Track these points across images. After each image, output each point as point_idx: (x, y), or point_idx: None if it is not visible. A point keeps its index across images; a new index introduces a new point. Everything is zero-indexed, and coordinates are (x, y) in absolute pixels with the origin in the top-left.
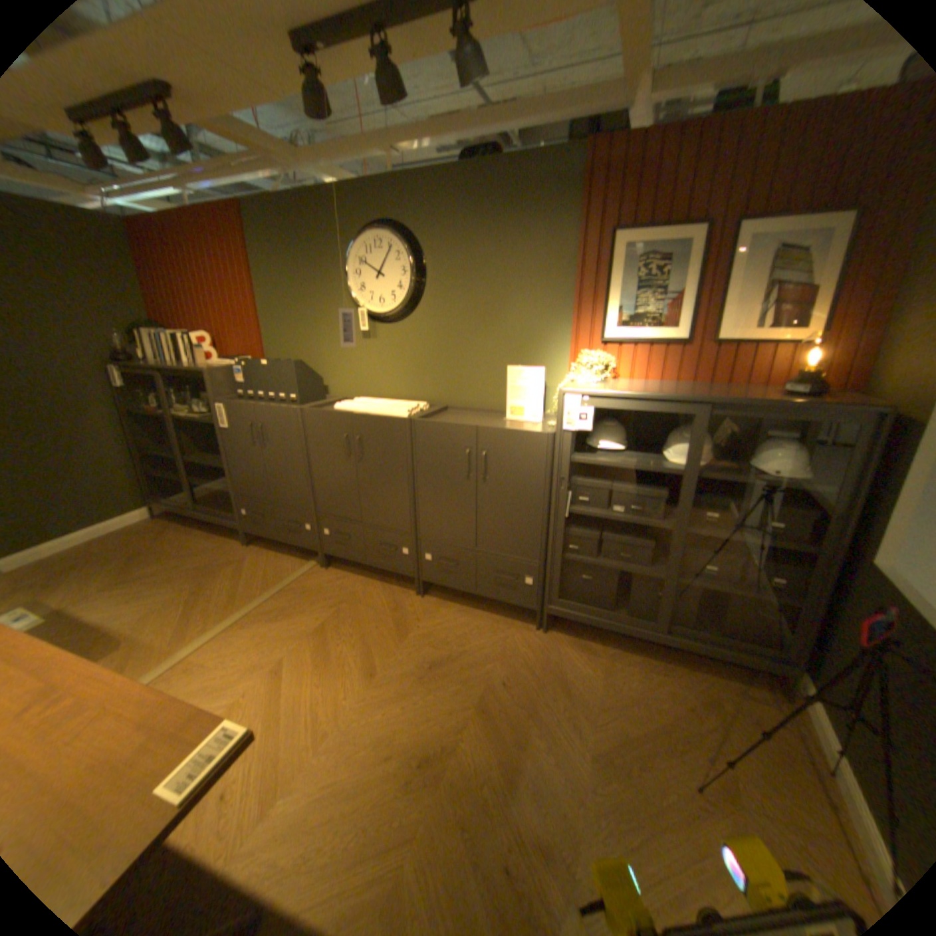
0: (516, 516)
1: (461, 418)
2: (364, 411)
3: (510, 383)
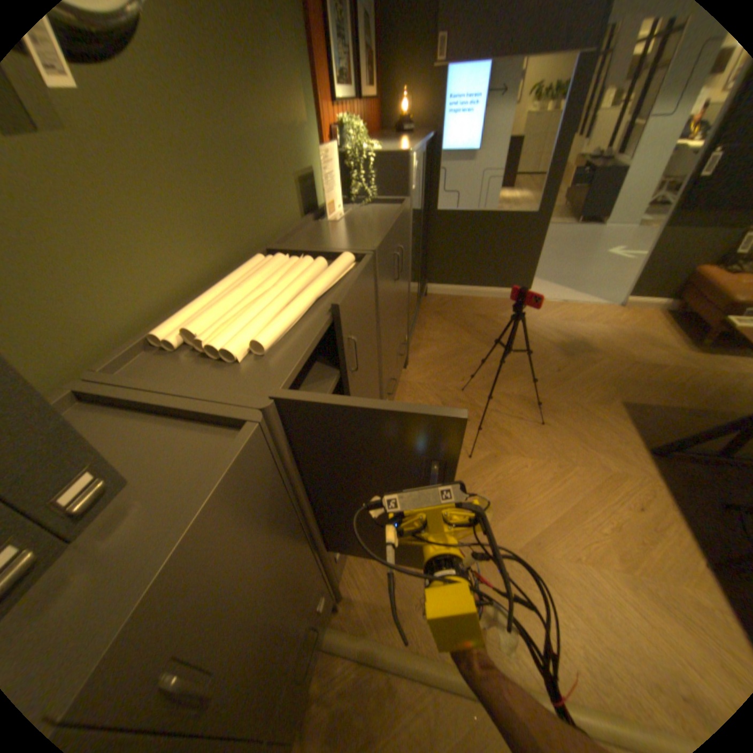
0: (404, 292)
1: (323, 241)
2: (313, 297)
3: (324, 170)
